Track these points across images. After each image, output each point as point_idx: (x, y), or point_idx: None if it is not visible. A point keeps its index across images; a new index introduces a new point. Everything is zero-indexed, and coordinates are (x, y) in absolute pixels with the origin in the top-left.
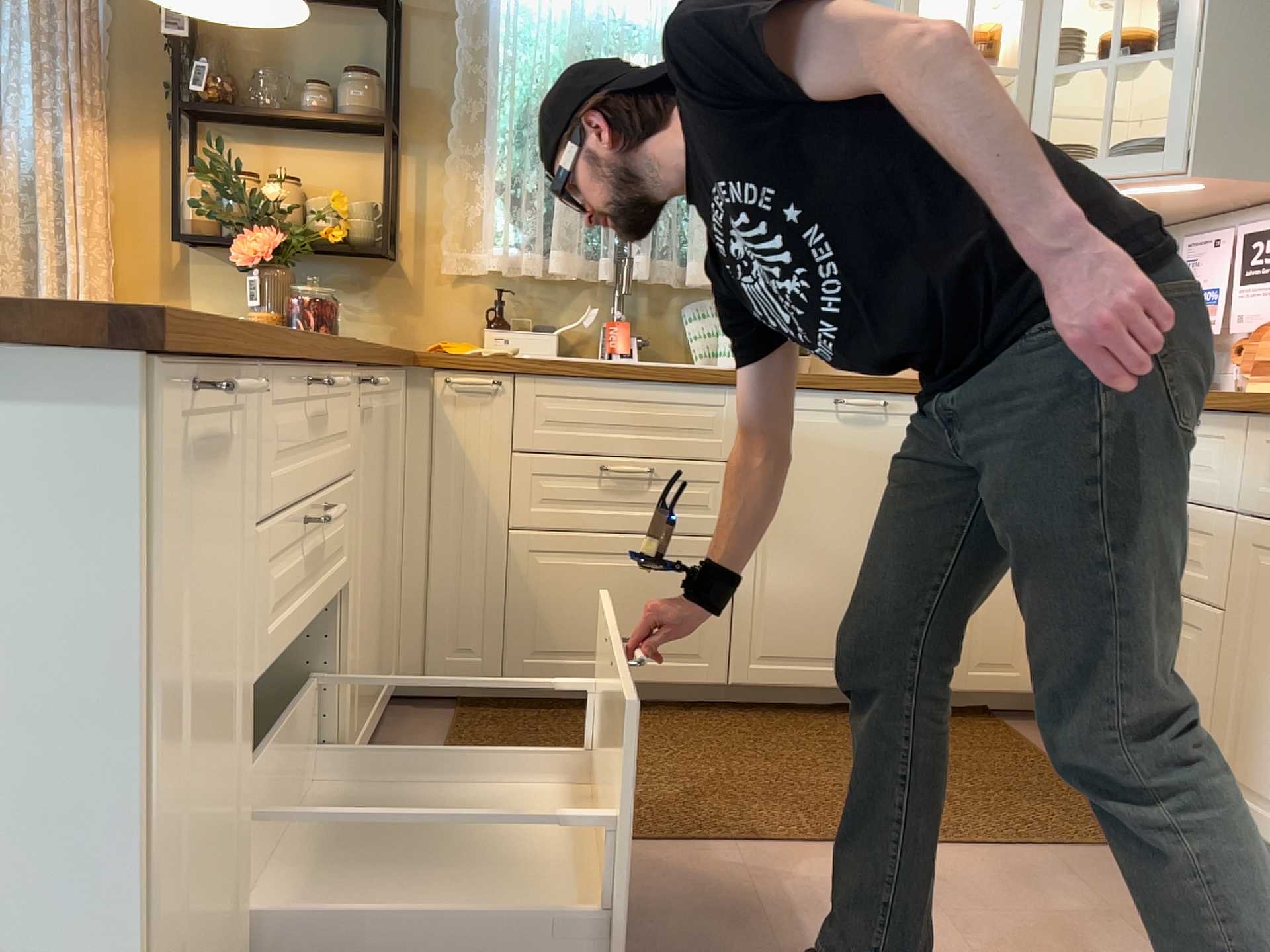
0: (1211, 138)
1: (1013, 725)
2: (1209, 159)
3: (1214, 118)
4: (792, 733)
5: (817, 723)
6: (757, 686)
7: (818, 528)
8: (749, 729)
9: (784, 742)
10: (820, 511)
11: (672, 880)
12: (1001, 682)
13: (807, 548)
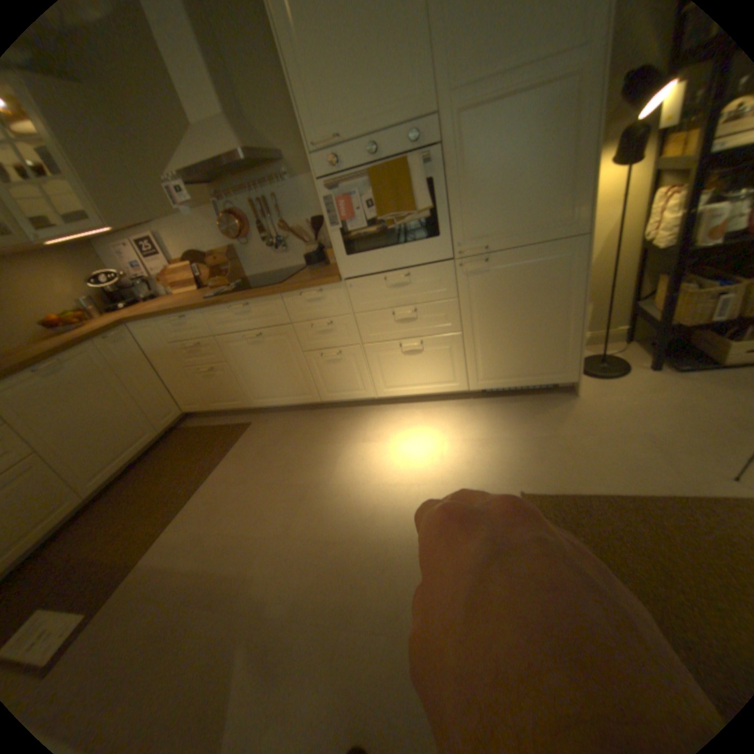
0: (105, 210)
1: (183, 426)
2: (110, 219)
3: (101, 202)
4: (126, 489)
5: (129, 479)
6: (95, 489)
7: (70, 421)
8: (108, 503)
9: (128, 494)
10: (65, 415)
11: (162, 558)
12: (172, 418)
13: (72, 431)
